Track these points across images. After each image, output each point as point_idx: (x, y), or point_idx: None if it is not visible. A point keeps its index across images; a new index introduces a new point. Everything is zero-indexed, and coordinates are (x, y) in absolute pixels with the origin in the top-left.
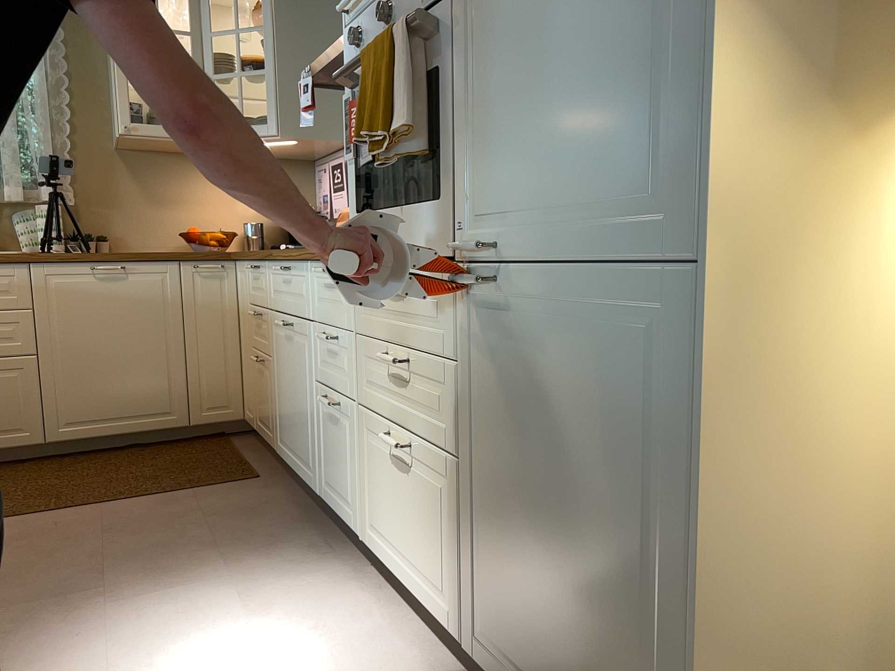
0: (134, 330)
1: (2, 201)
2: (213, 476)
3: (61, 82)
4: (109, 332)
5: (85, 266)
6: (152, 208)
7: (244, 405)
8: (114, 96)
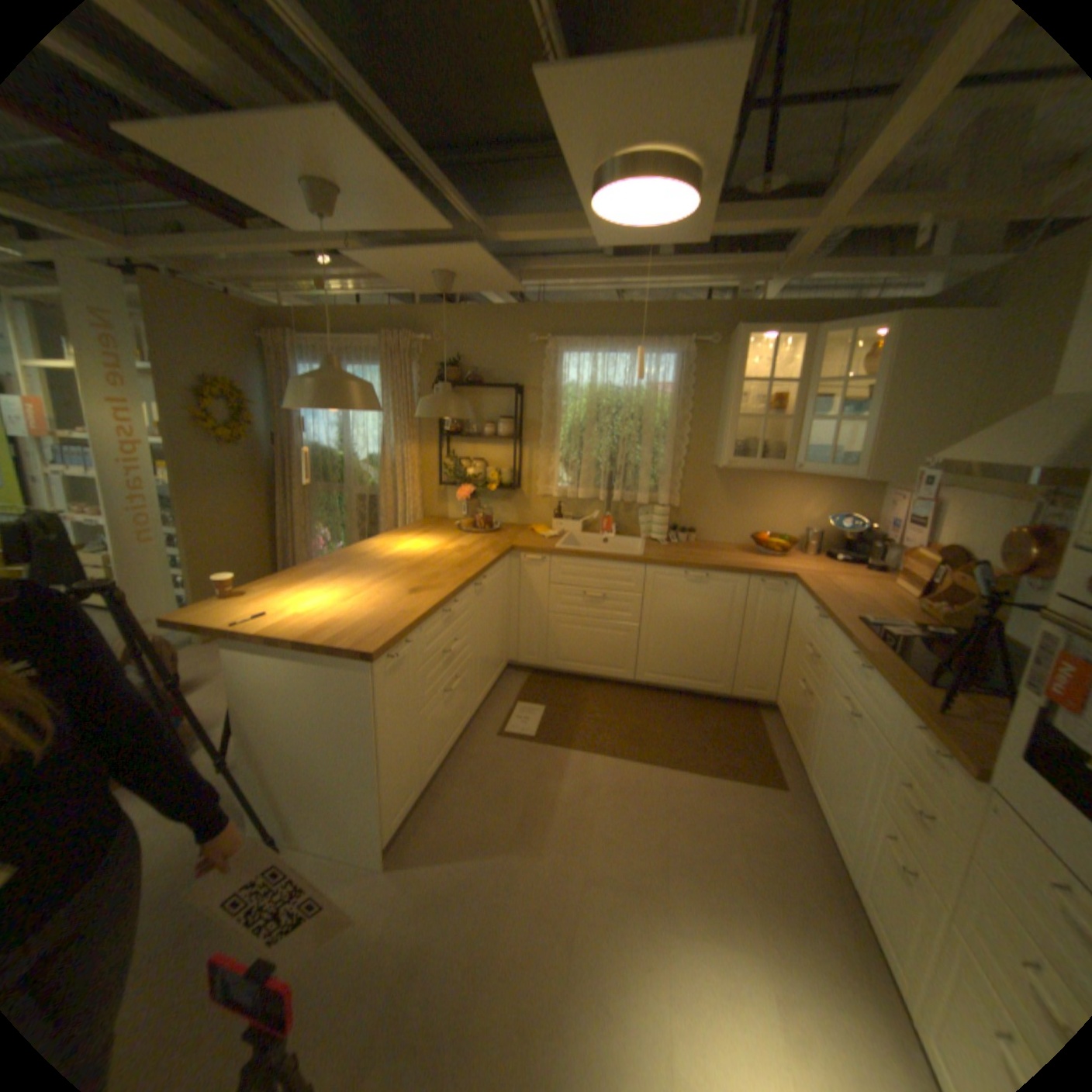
0: (705, 621)
1: (633, 501)
2: (748, 768)
3: (685, 418)
4: (688, 619)
5: (681, 570)
6: (732, 510)
7: (778, 694)
8: (724, 436)
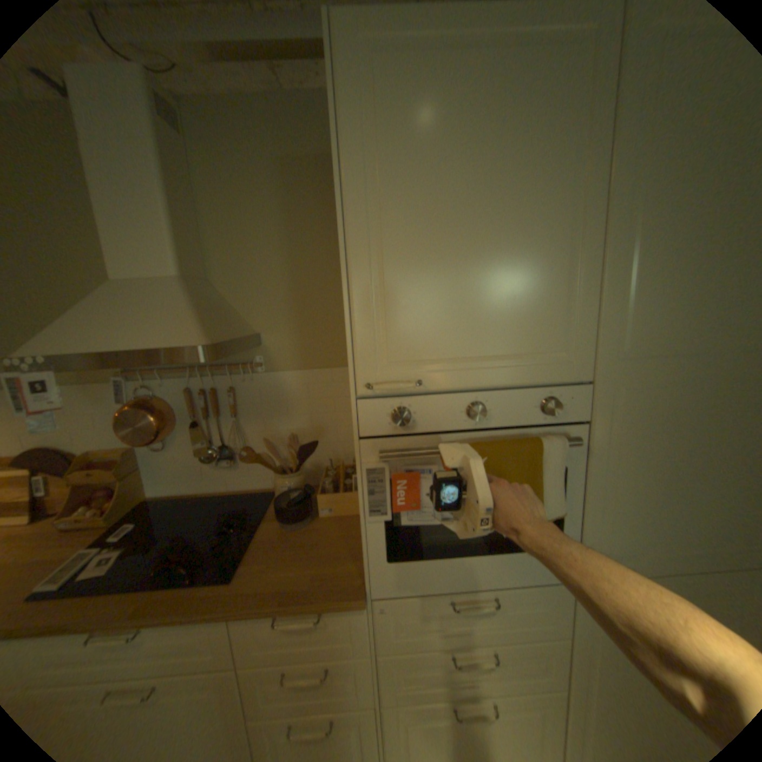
0: None
1: None
2: None
3: None
4: None
5: None
6: None
7: None
8: None
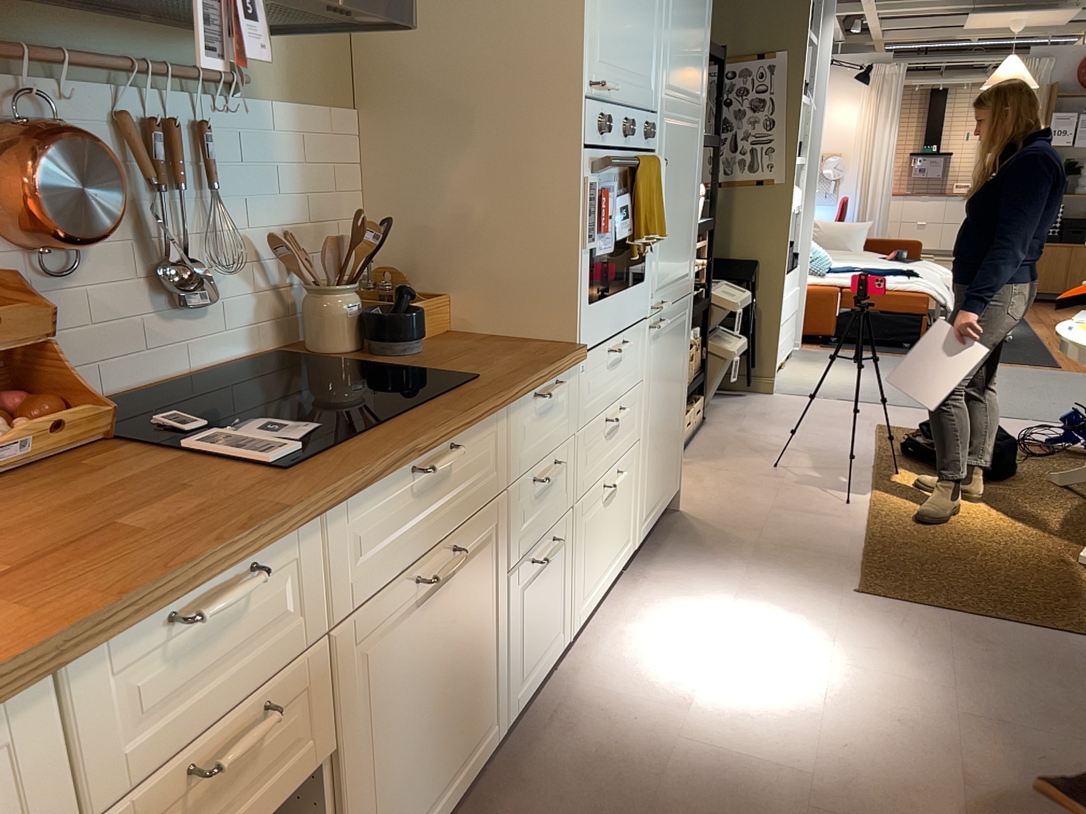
0: None
1: None
2: None
3: None
4: None
5: None
6: None
7: None
8: None
